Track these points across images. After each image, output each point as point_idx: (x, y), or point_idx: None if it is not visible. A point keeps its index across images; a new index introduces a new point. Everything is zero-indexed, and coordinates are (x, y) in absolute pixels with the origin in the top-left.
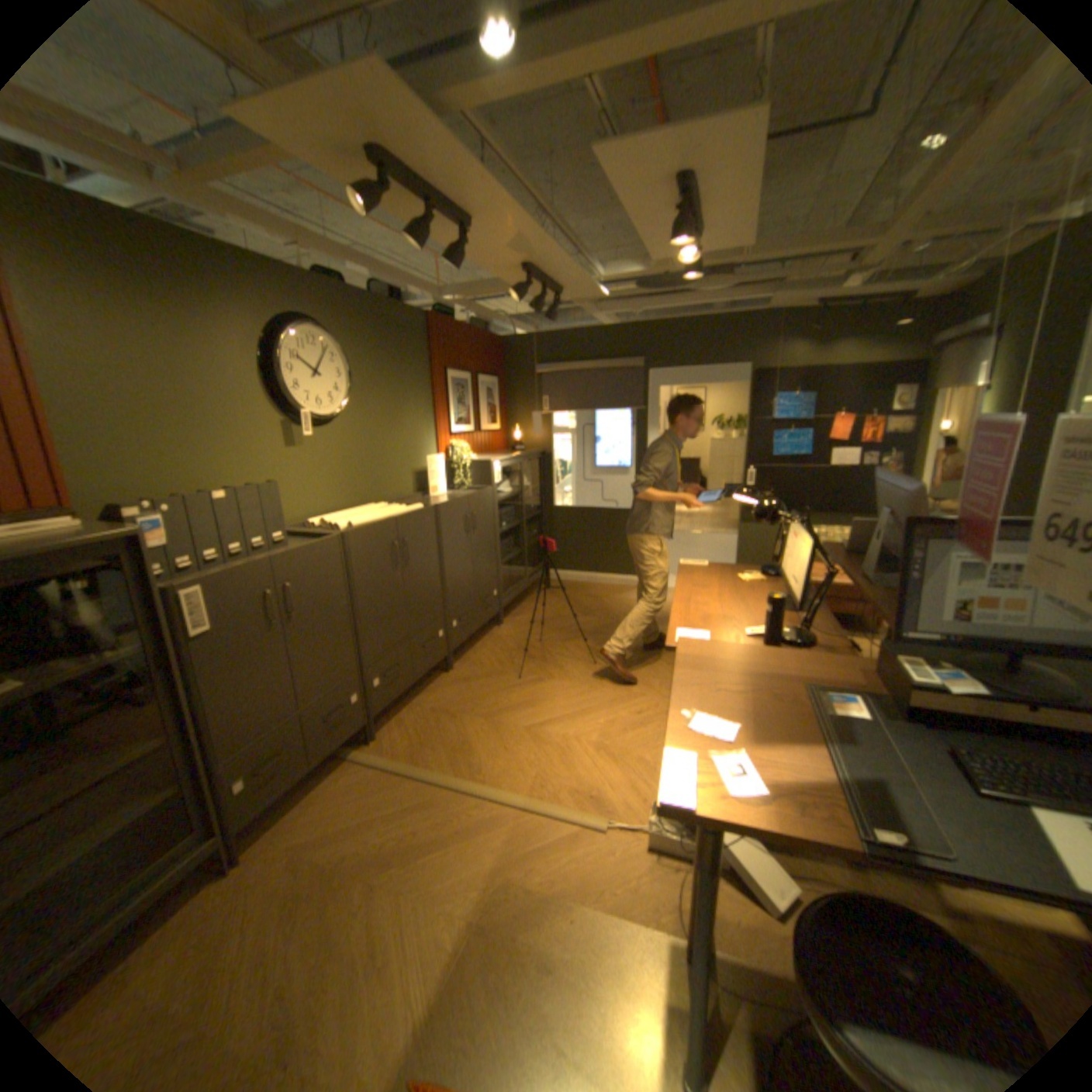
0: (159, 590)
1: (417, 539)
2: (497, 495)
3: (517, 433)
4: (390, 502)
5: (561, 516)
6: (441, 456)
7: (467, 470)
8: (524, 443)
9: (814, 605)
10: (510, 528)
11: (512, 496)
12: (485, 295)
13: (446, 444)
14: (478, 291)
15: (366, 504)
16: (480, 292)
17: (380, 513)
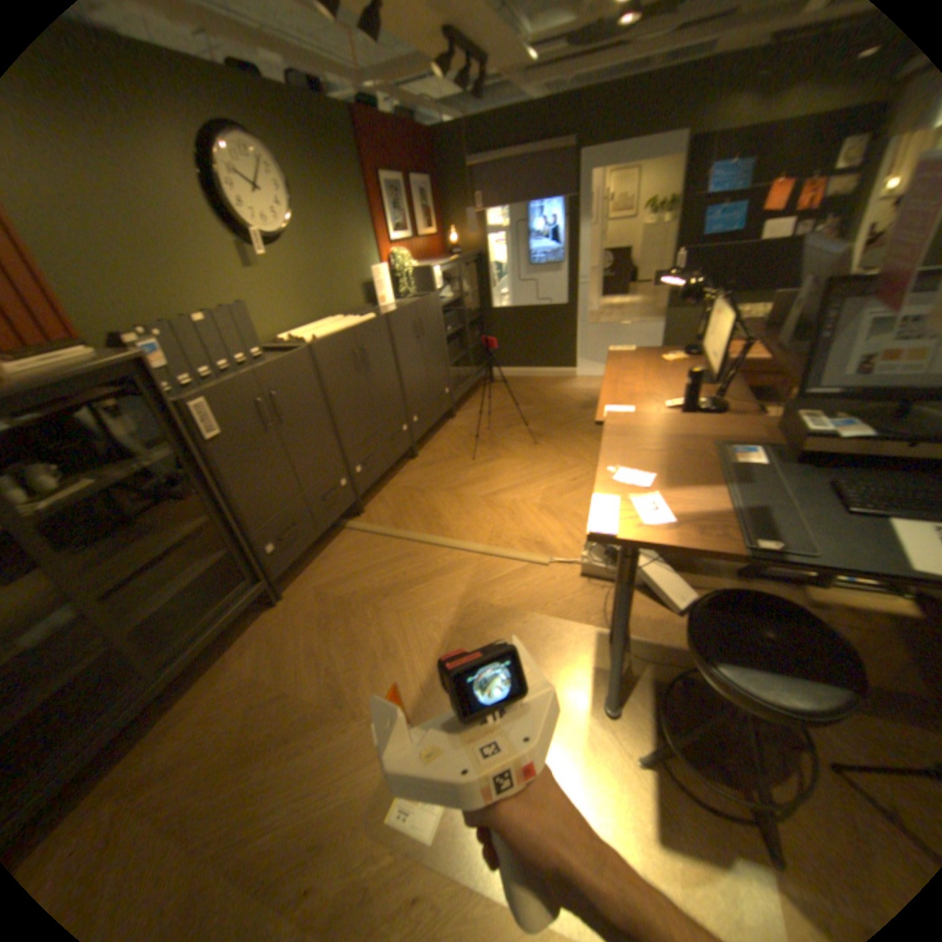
0: (173, 403)
1: (375, 347)
2: (441, 300)
3: (454, 236)
4: (346, 315)
5: (501, 316)
6: (385, 265)
7: (411, 278)
8: (461, 246)
9: (730, 375)
10: (455, 331)
11: (454, 300)
12: (407, 76)
13: (388, 253)
14: (399, 71)
15: (325, 318)
16: (401, 72)
17: (339, 325)
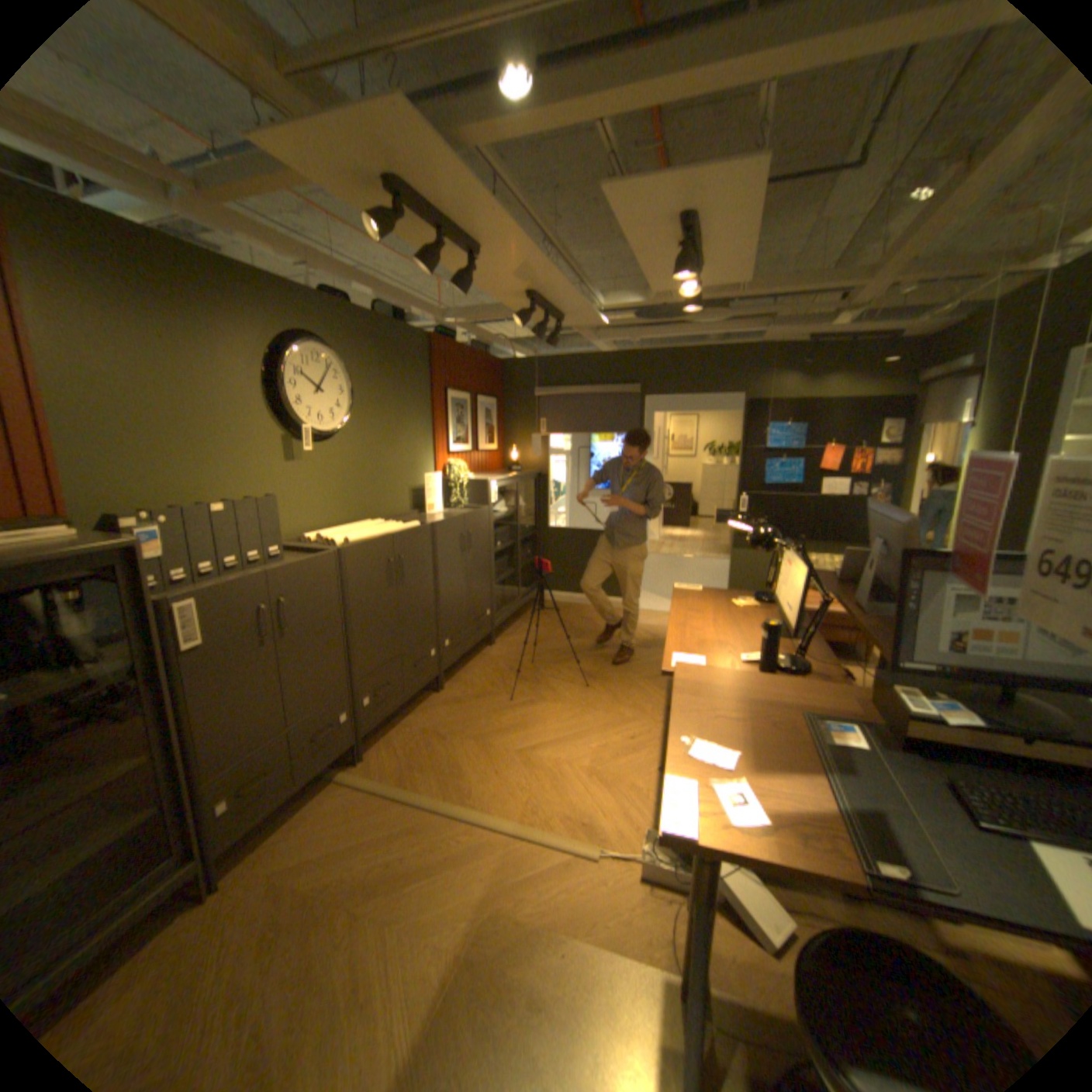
0: (151, 603)
1: (412, 557)
2: (493, 514)
3: (514, 454)
4: (386, 519)
5: (555, 537)
6: (438, 474)
7: (464, 489)
8: (520, 464)
9: (809, 633)
10: (504, 547)
11: (507, 515)
12: (487, 319)
13: (443, 463)
14: (480, 315)
15: (362, 520)
16: (482, 316)
17: (376, 530)
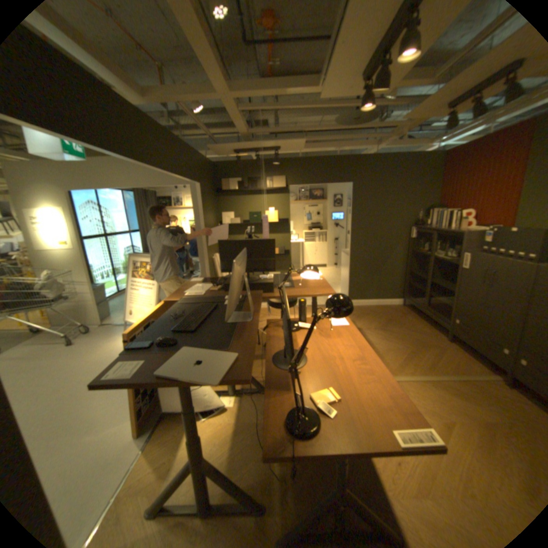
0: (466, 250)
1: None
2: None
3: None
4: None
5: None
6: None
7: None
8: None
9: None
10: None
11: None
12: None
13: None
14: None
15: None
16: None
17: None
